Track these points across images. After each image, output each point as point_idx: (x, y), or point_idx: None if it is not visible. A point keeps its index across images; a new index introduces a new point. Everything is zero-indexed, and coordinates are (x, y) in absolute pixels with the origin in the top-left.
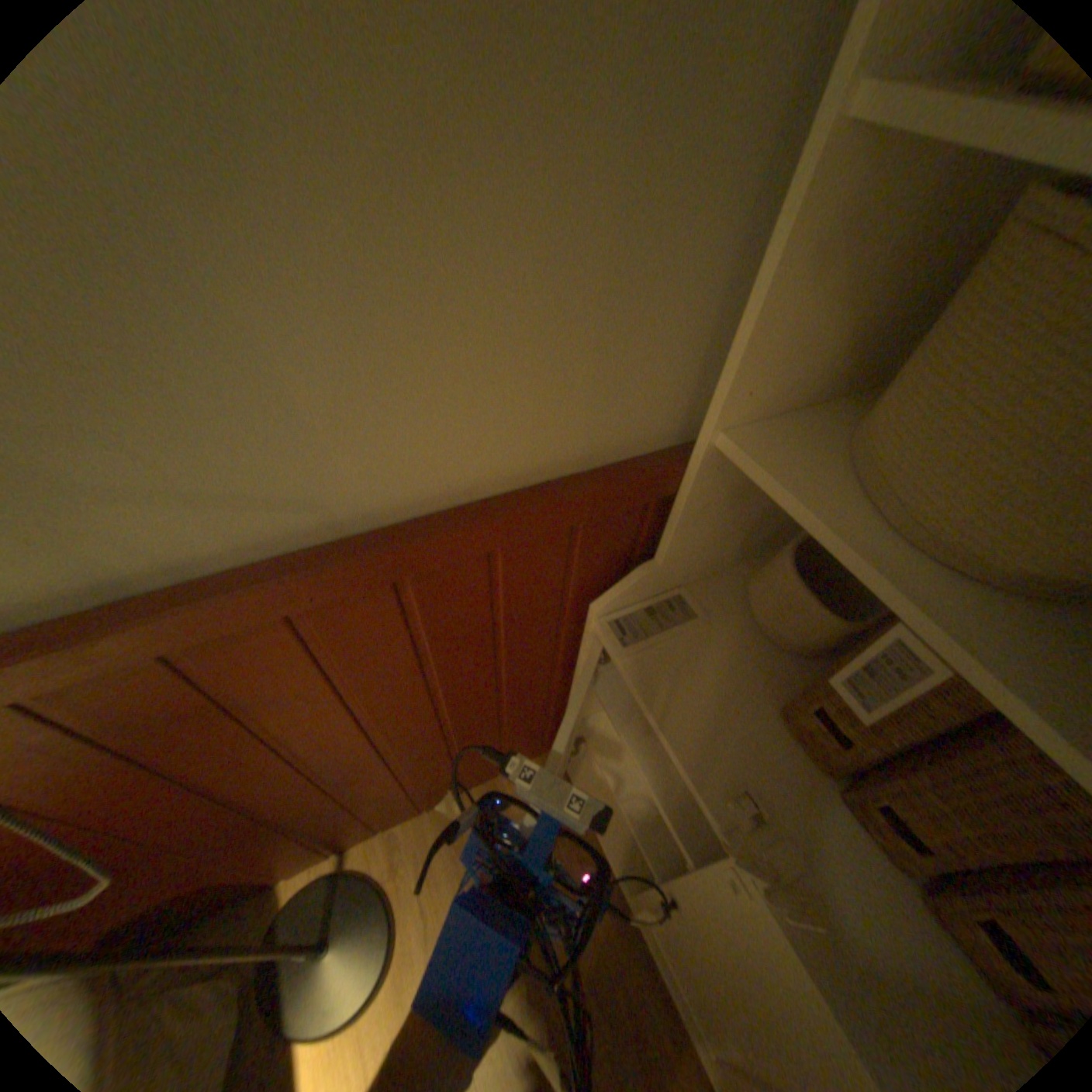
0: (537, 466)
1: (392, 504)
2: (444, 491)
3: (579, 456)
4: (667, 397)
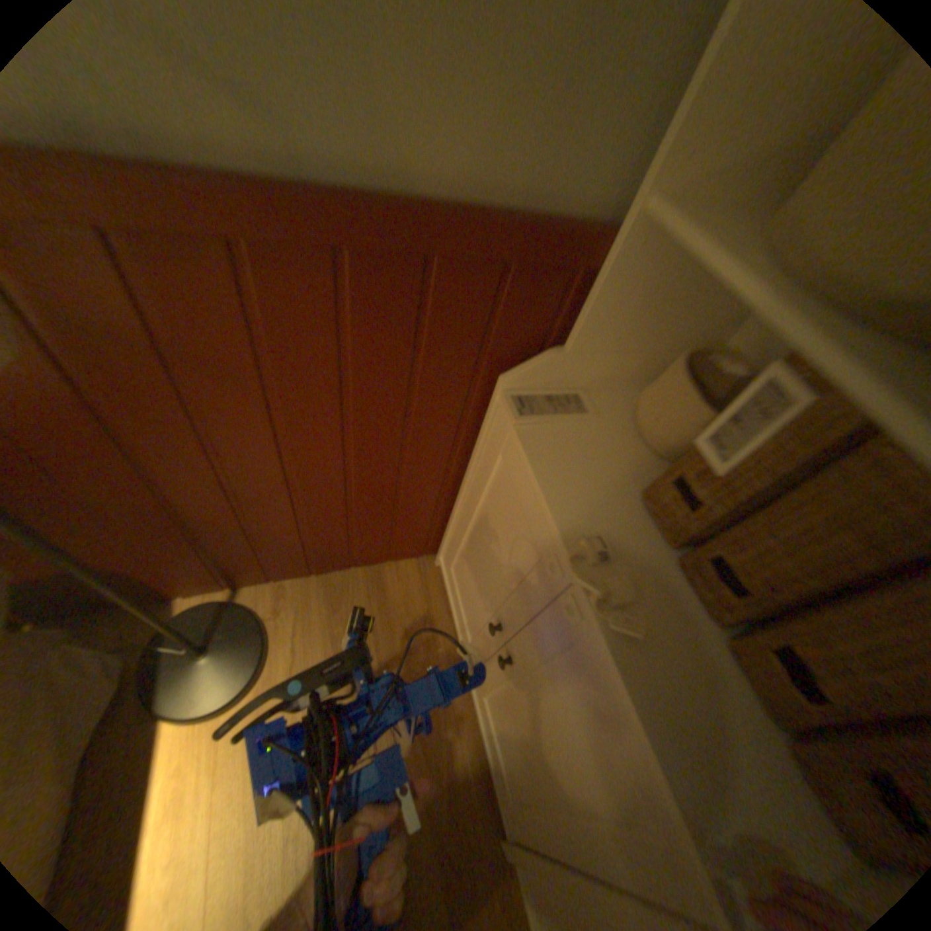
0: (486, 178)
1: (351, 158)
2: (400, 165)
3: (525, 185)
4: (615, 148)
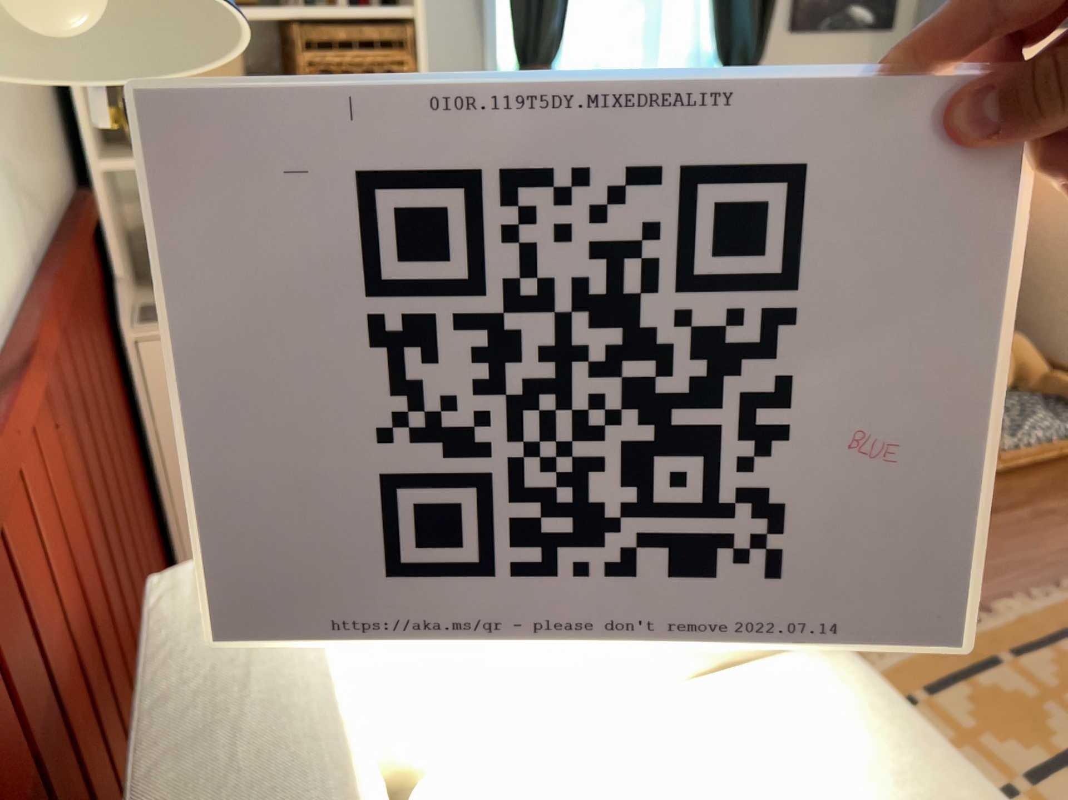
0: (60, 201)
1: (47, 219)
2: (52, 213)
3: (63, 195)
4: (63, 159)
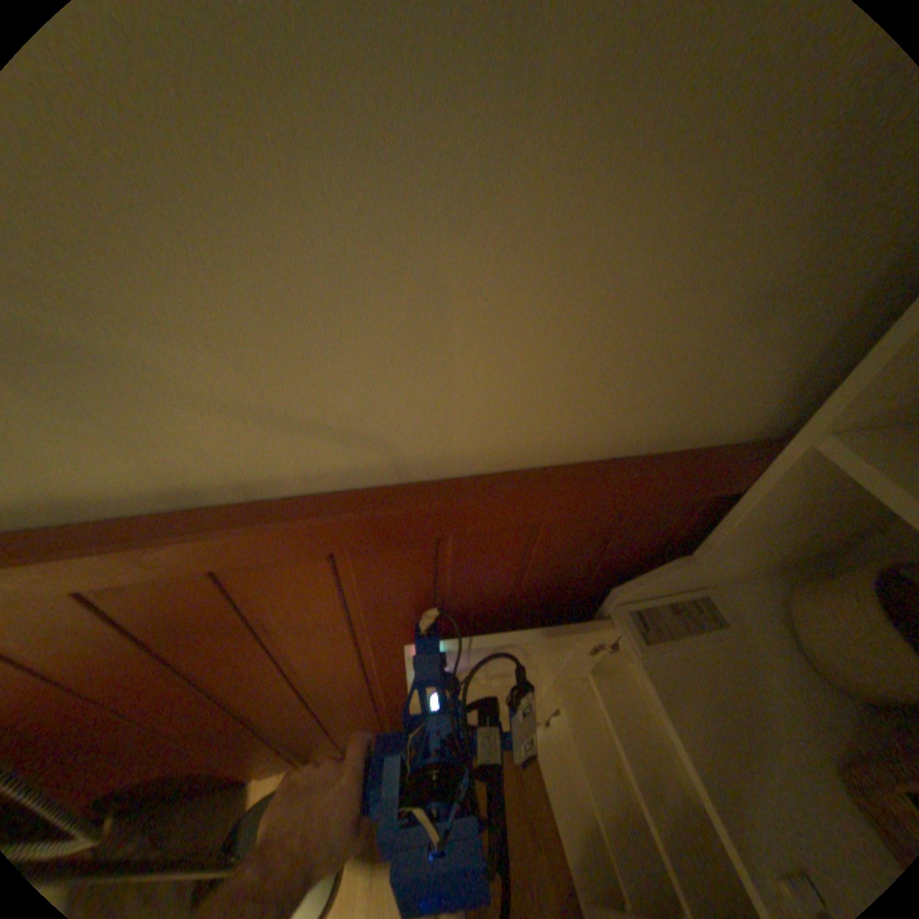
0: (614, 441)
1: (463, 457)
2: (516, 451)
3: (659, 436)
4: (772, 387)
